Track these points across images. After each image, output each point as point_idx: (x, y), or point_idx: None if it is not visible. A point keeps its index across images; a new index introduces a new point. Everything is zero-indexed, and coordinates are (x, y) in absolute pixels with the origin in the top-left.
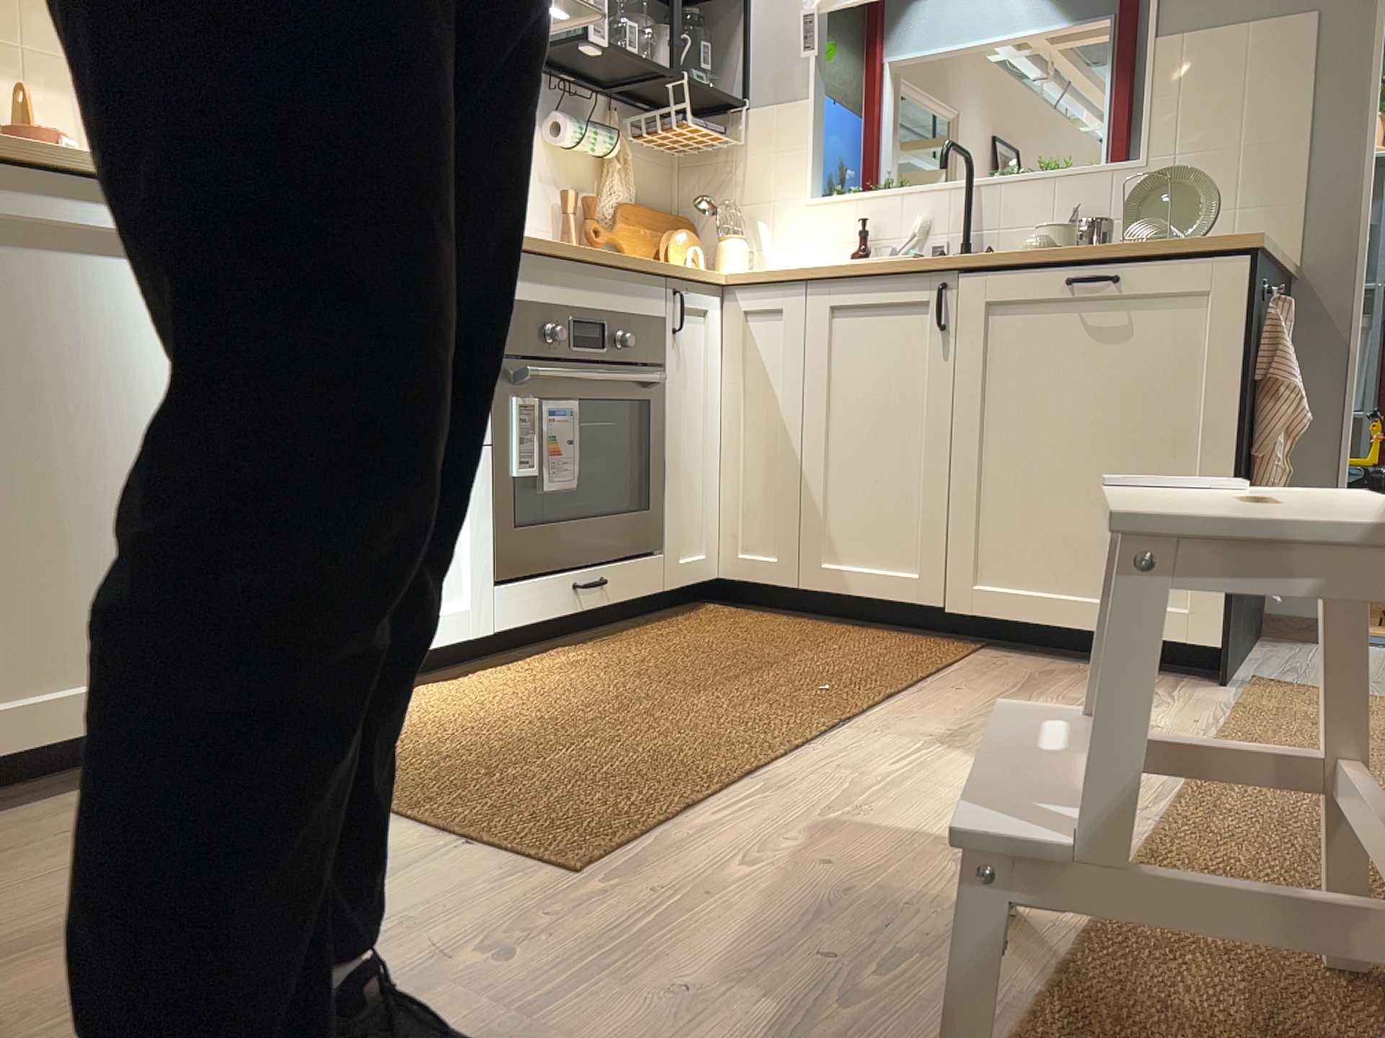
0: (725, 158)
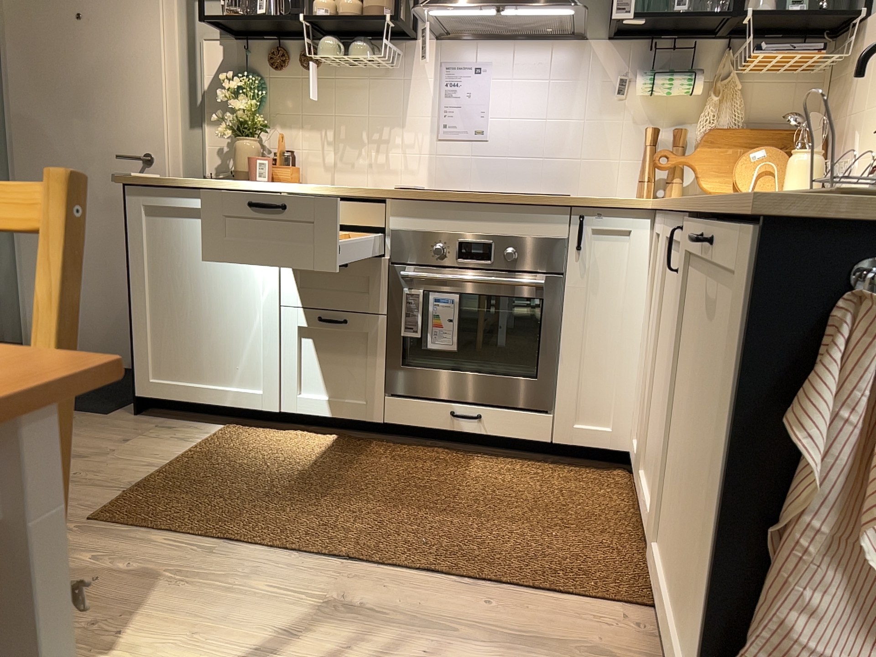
0: (844, 73)
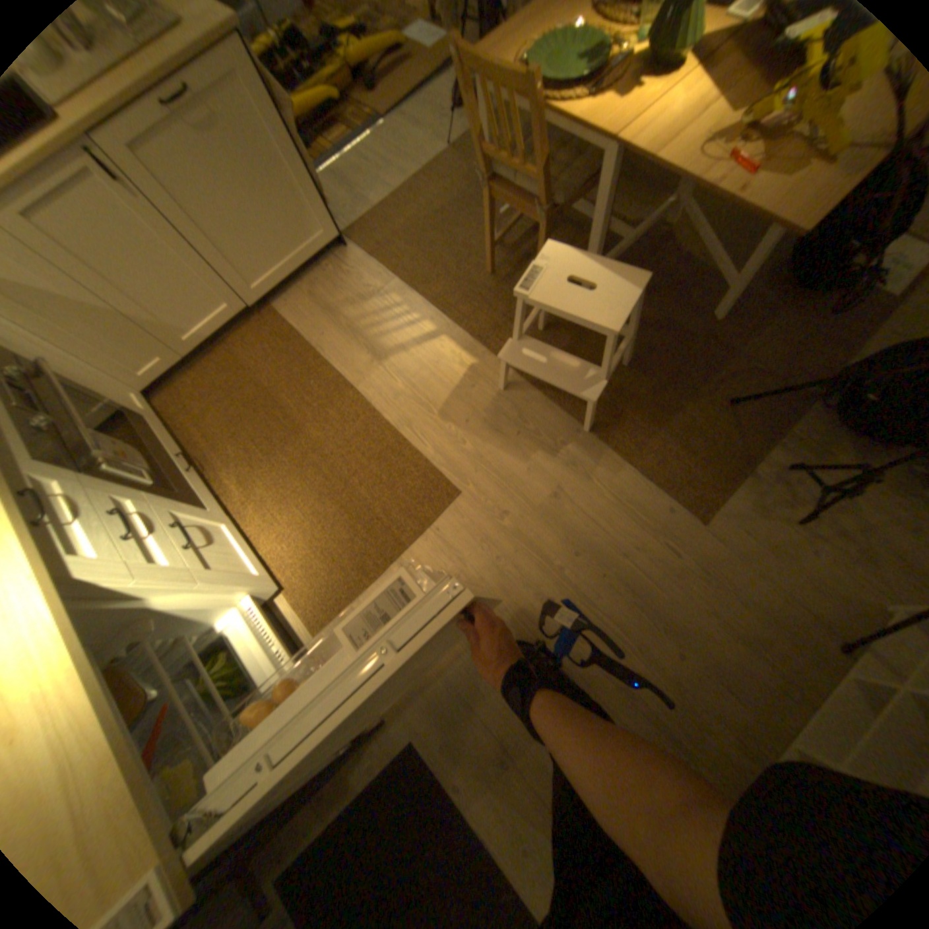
0: None
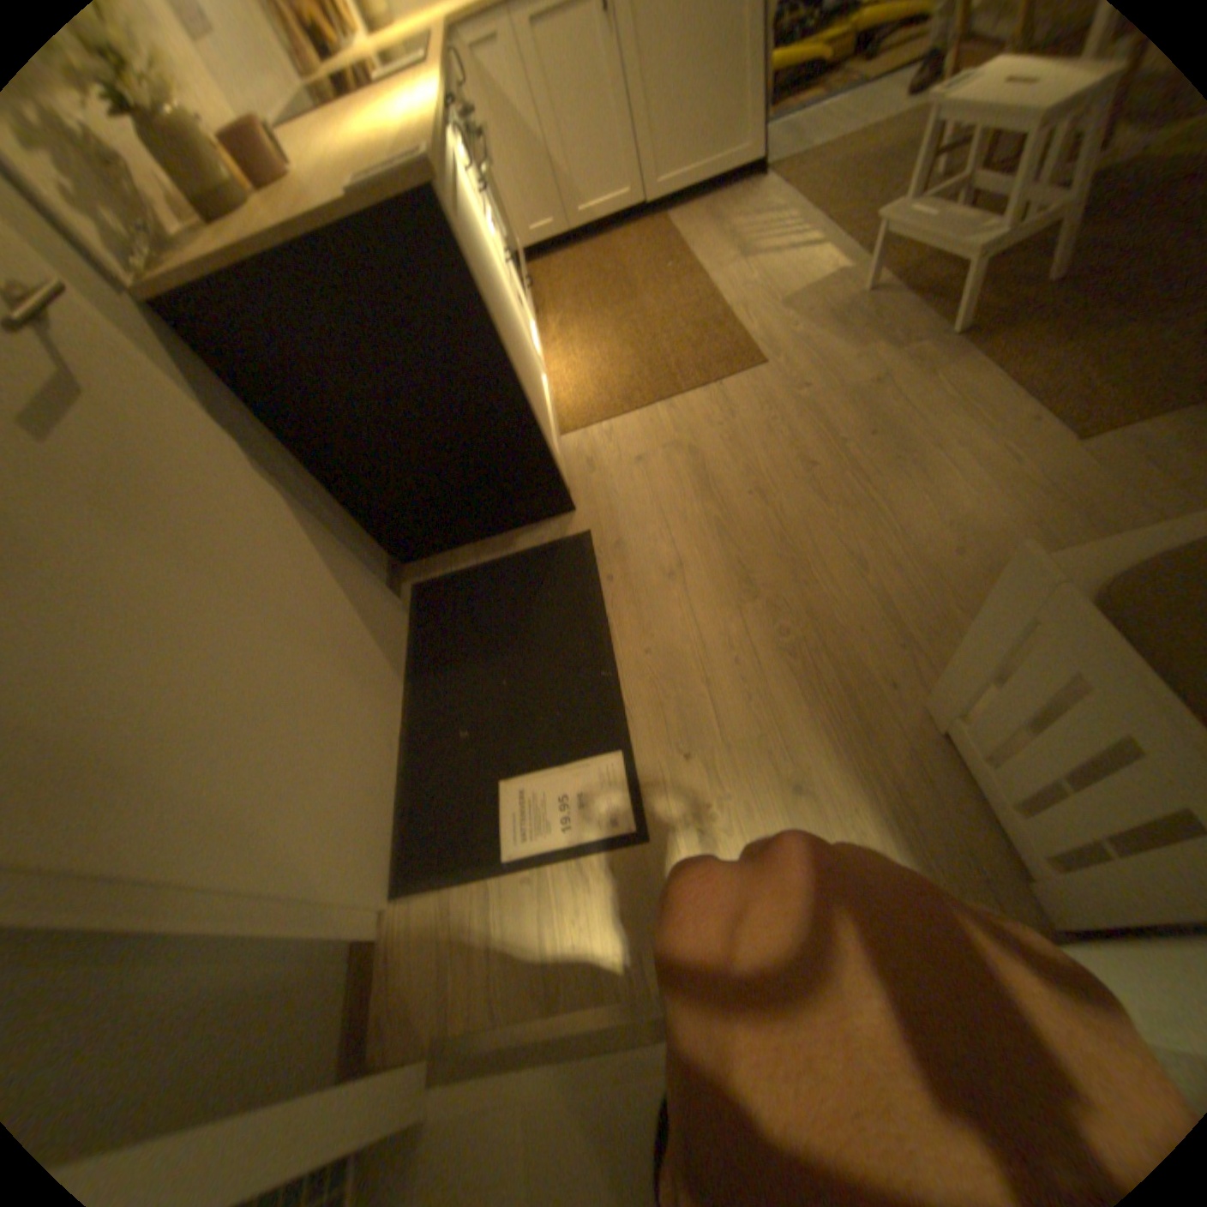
0: None
